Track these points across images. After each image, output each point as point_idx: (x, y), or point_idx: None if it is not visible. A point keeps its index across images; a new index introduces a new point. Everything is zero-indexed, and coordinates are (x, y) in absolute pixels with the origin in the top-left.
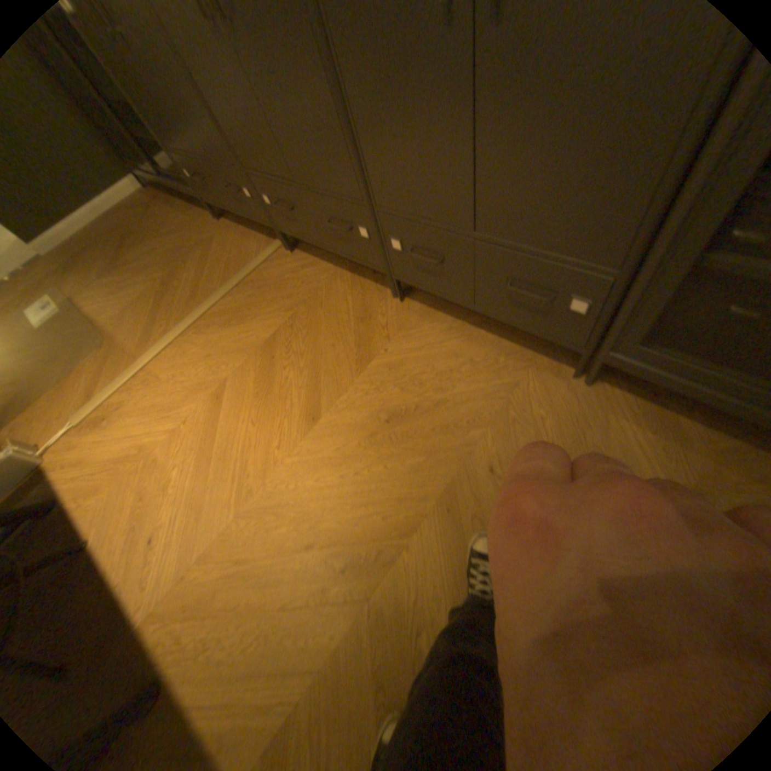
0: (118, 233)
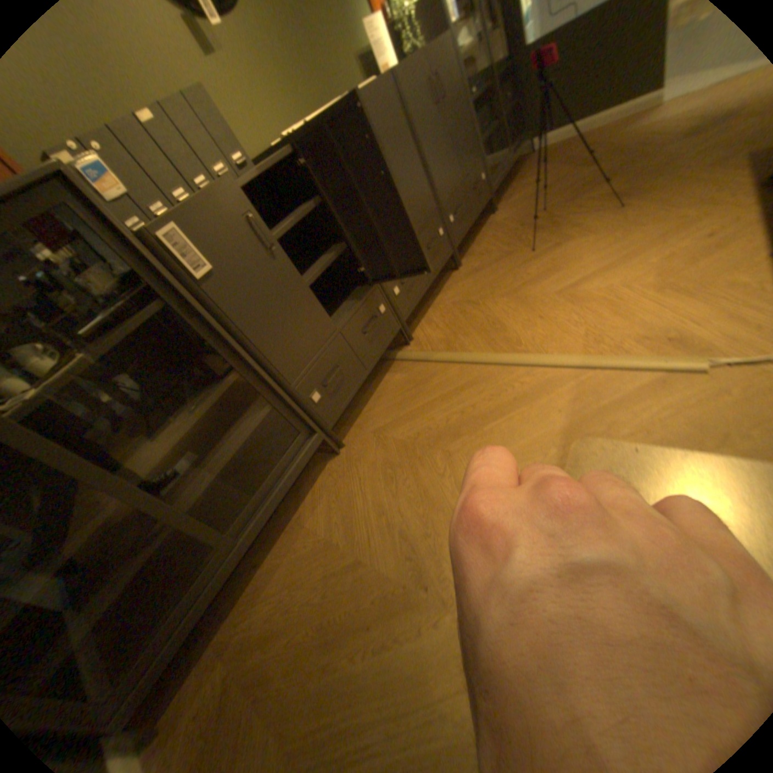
0: (304, 685)
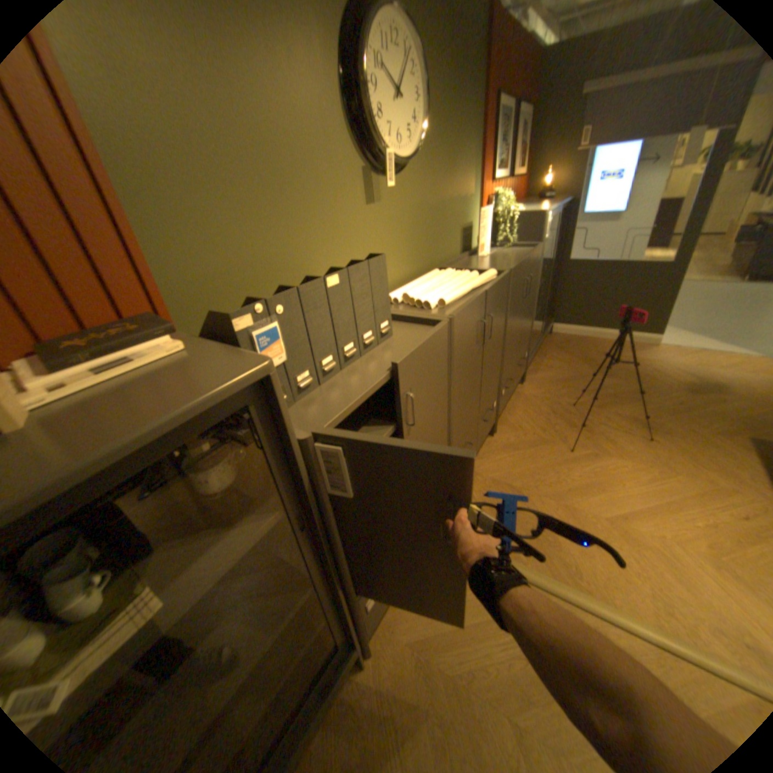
0: None
